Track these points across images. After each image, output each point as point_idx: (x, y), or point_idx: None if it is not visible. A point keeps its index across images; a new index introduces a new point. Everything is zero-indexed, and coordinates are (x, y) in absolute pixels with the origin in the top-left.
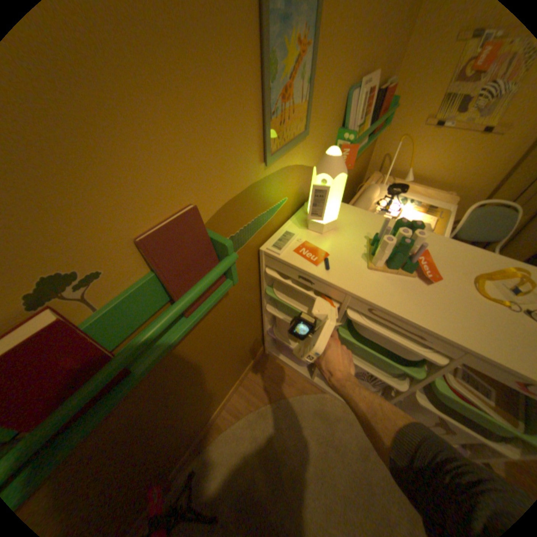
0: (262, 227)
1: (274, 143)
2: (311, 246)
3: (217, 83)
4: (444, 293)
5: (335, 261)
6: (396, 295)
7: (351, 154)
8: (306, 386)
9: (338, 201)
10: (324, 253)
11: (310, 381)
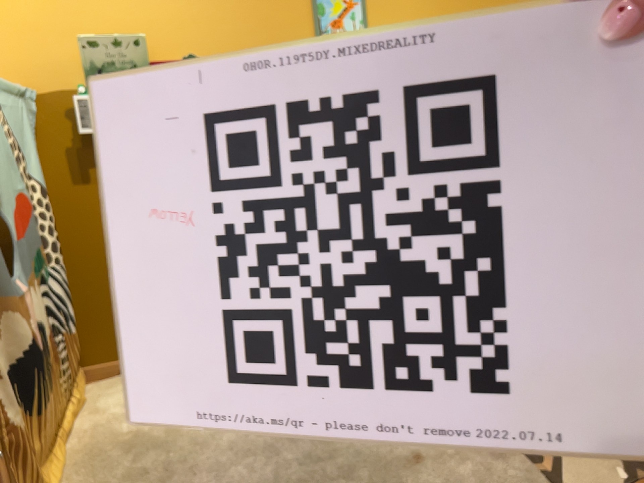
0: None
1: None
2: None
3: (281, 12)
4: None
5: None
6: None
7: None
8: None
9: None
10: None
11: None
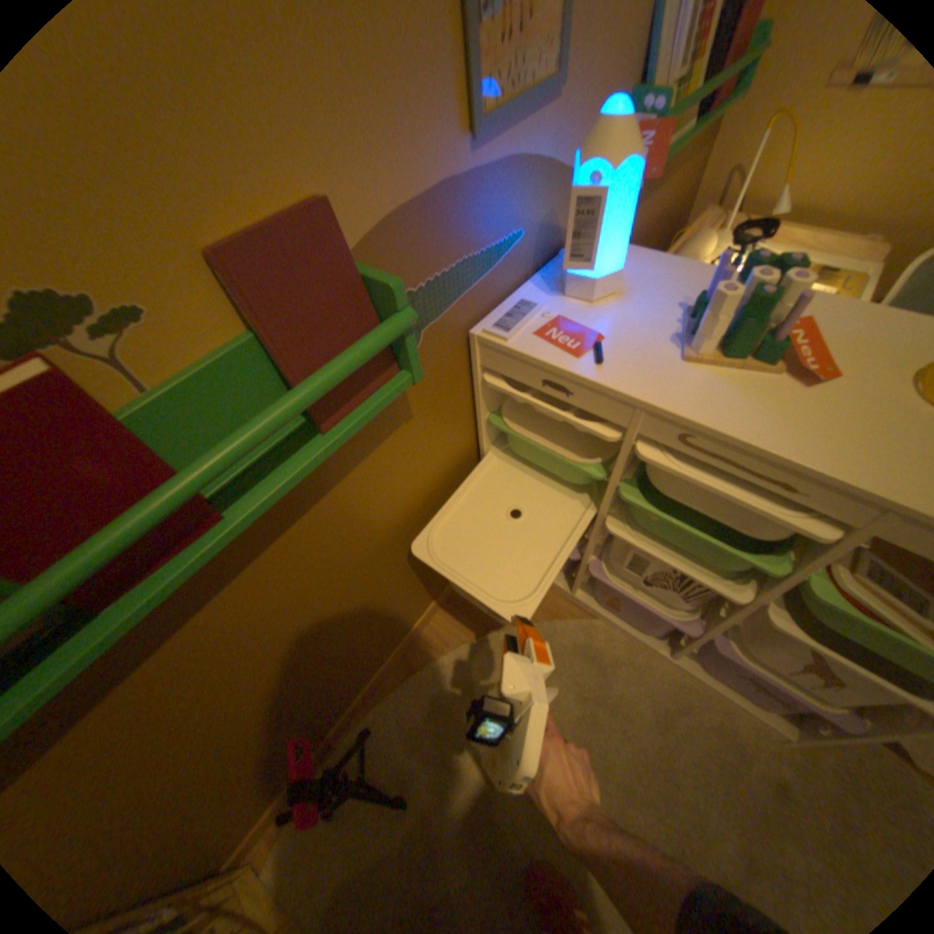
0: (472, 286)
1: (488, 85)
2: (569, 324)
3: None
4: (842, 399)
5: (616, 348)
6: (737, 404)
7: (659, 150)
8: (562, 605)
9: (626, 227)
10: (595, 335)
11: (568, 598)
